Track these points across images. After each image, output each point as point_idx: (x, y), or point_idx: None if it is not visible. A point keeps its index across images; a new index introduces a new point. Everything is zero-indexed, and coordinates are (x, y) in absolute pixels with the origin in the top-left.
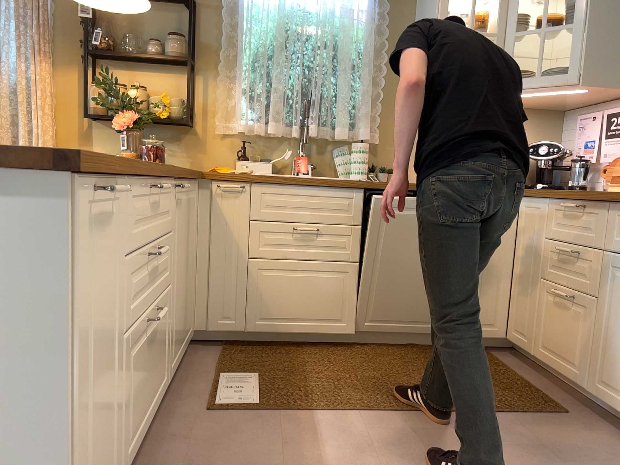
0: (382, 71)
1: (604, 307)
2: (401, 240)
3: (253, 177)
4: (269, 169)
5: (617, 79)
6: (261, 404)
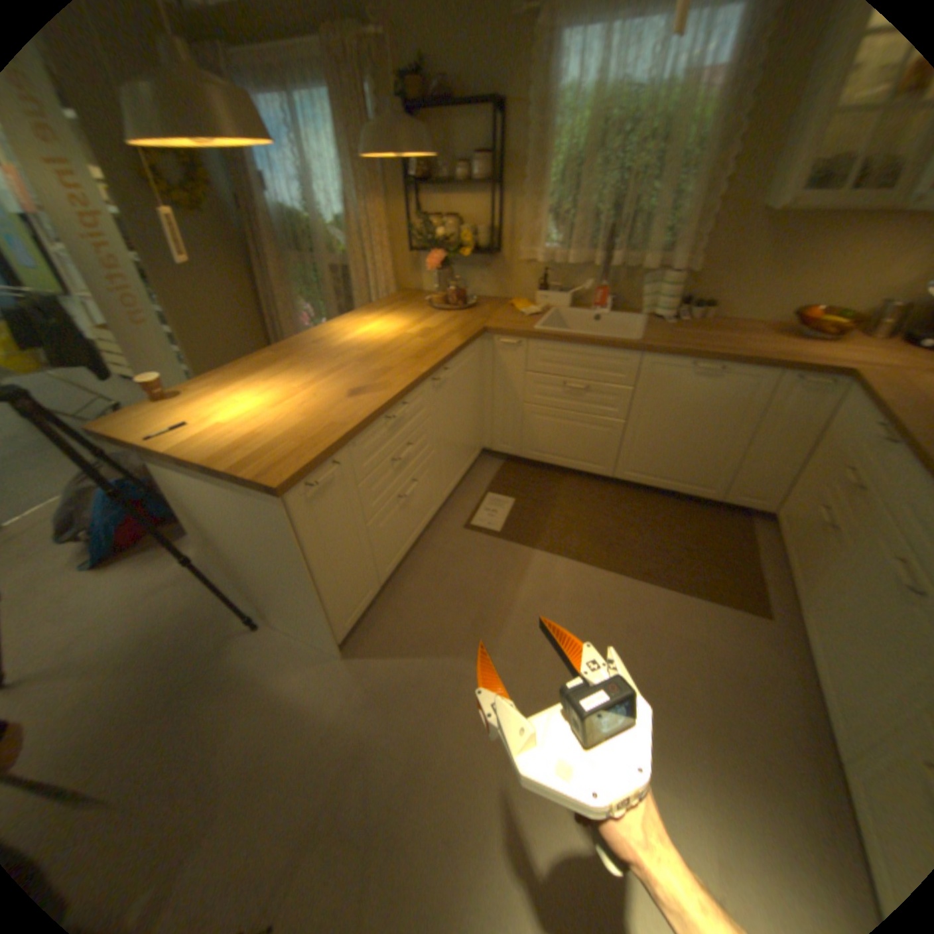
0: (728, 170)
1: (852, 559)
2: (674, 407)
3: (530, 334)
4: (567, 301)
5: None
6: (503, 531)
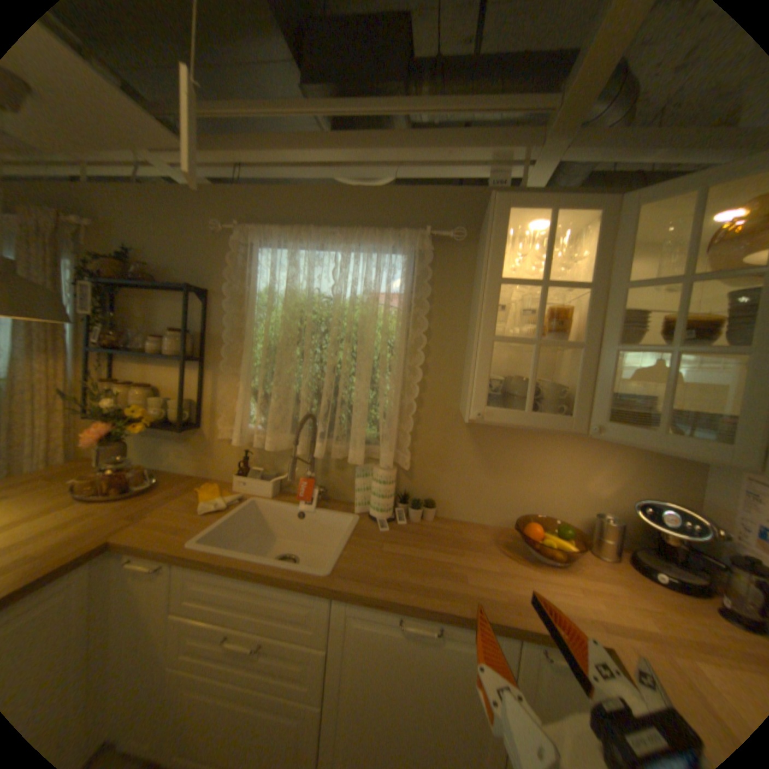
0: (418, 375)
1: None
2: (386, 689)
3: (170, 558)
4: (269, 489)
5: None
6: None
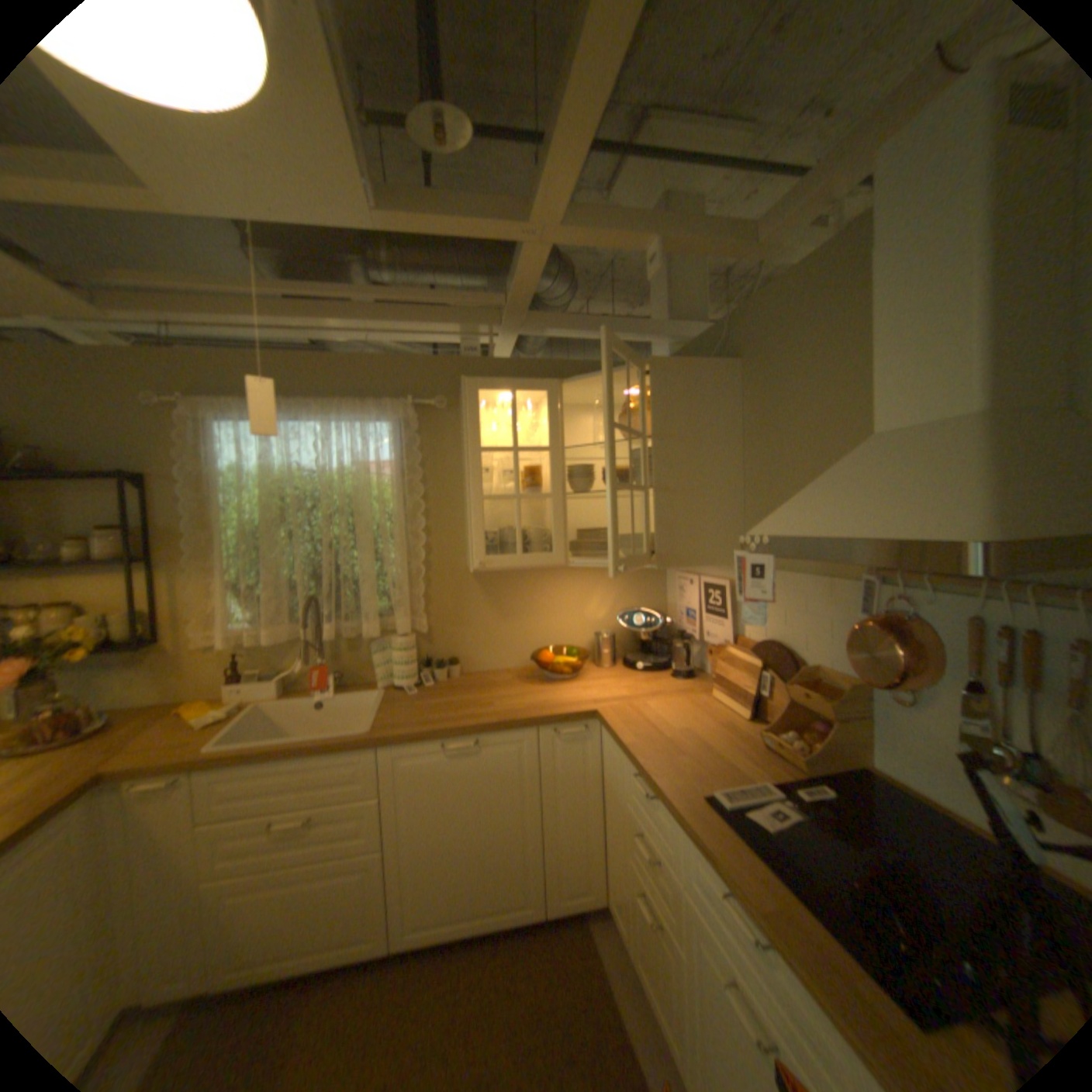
0: (421, 540)
1: (693, 983)
2: (438, 810)
3: (190, 766)
4: (272, 692)
5: (702, 556)
6: None
